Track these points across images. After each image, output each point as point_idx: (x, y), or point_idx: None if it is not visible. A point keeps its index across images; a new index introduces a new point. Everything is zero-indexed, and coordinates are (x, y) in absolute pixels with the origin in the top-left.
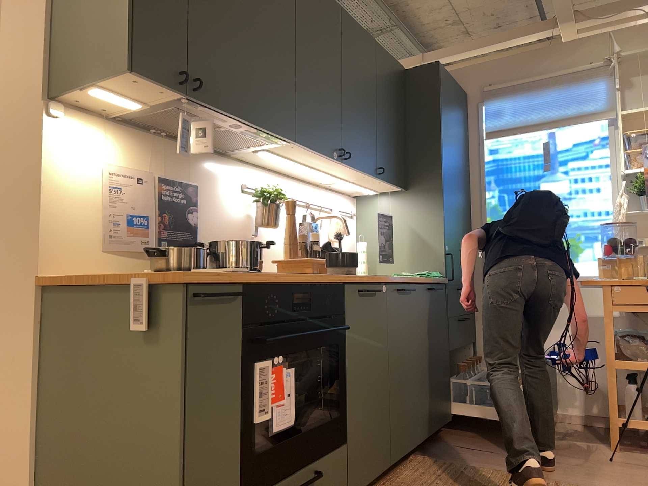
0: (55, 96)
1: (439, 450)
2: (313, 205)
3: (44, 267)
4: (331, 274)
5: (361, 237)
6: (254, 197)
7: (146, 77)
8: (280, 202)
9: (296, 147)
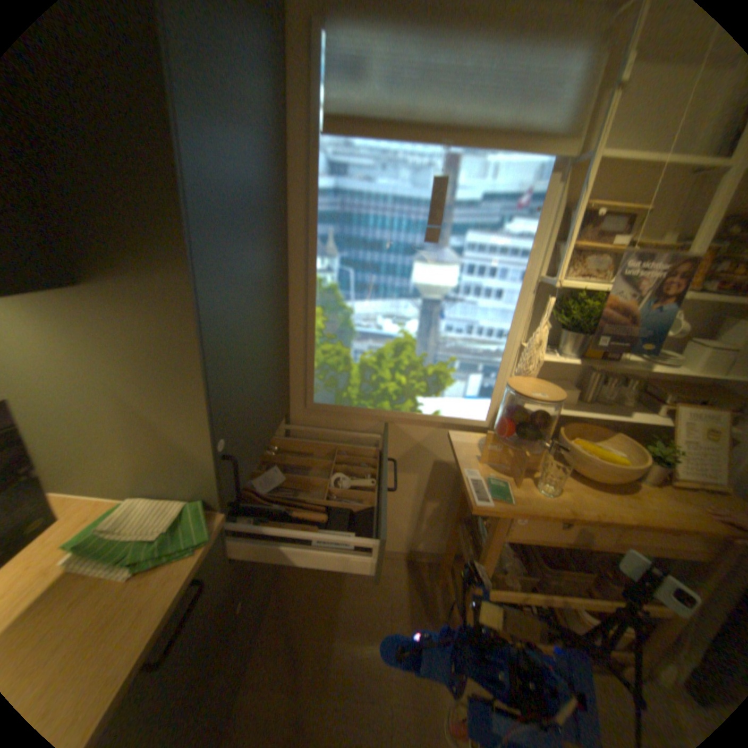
0: None
1: None
2: None
3: None
4: None
5: None
6: None
7: None
8: None
9: None
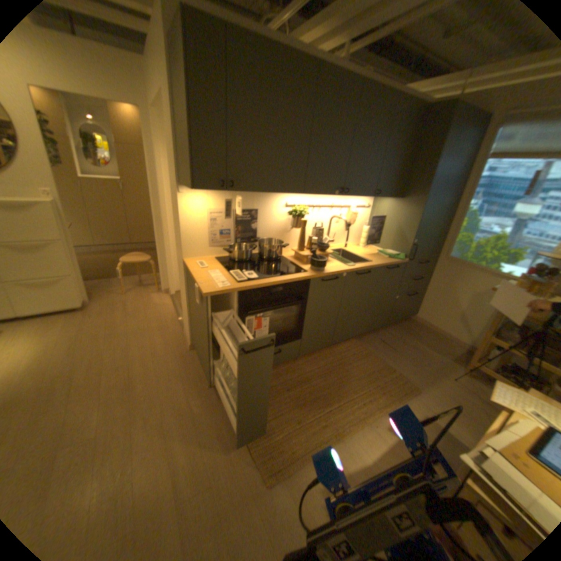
0: (178, 184)
1: (369, 339)
2: (335, 206)
3: (183, 256)
4: (304, 272)
5: (365, 223)
6: (288, 214)
7: (201, 189)
8: (305, 214)
9: (306, 194)
